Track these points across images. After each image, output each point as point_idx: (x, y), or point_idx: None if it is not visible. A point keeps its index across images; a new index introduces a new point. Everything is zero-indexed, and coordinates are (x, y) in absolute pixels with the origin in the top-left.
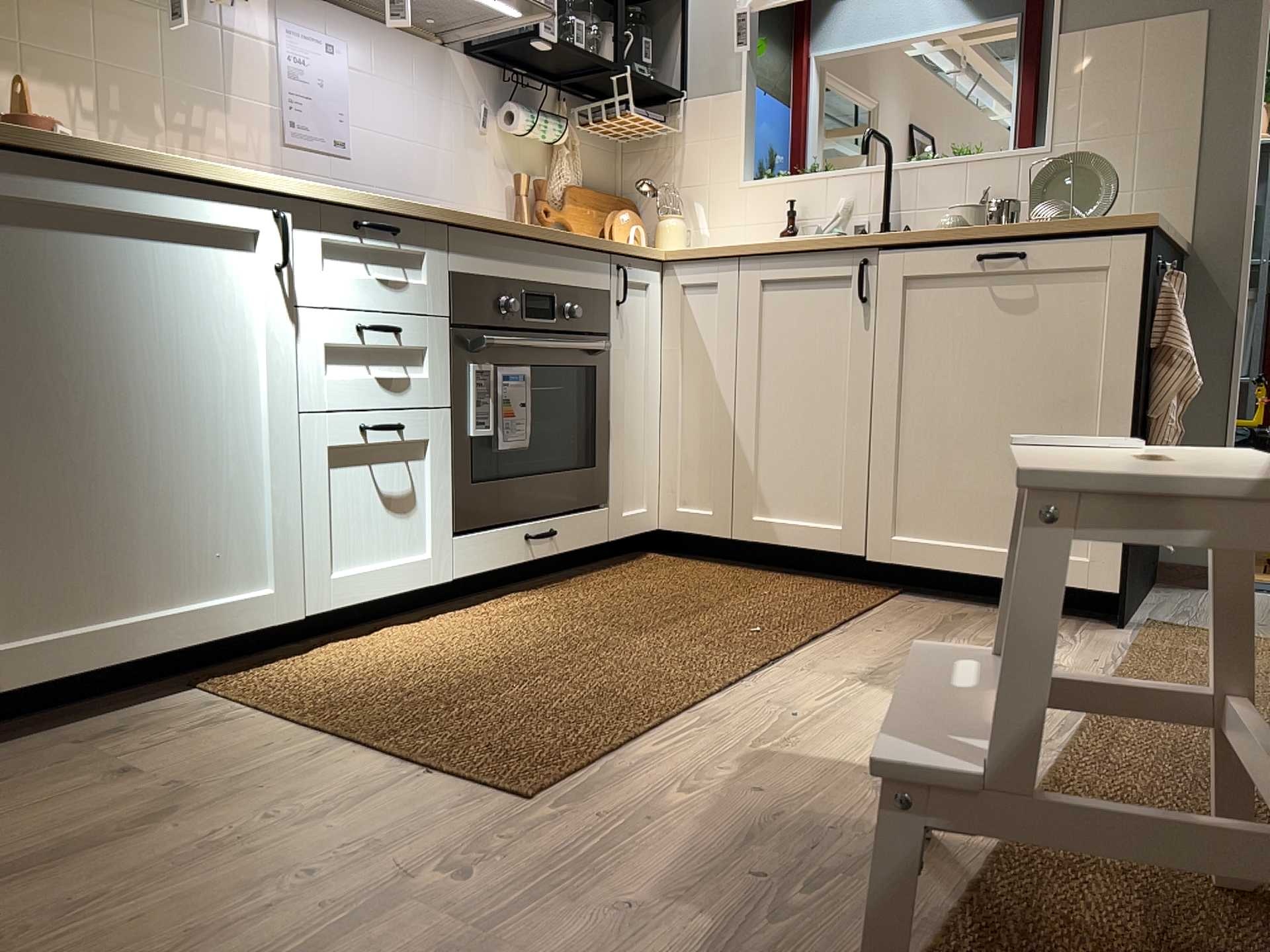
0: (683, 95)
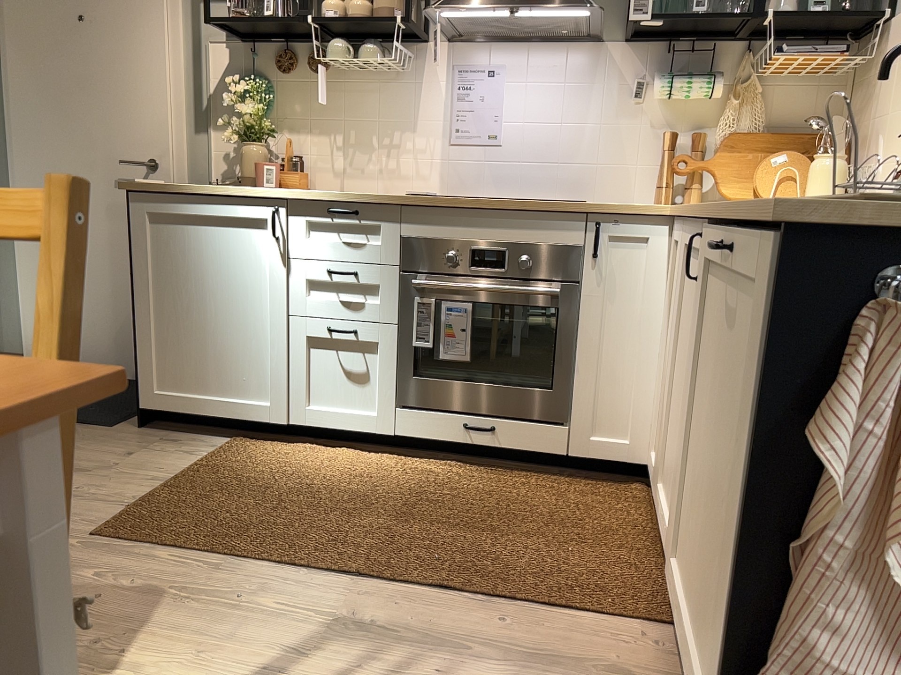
0: (883, 15)
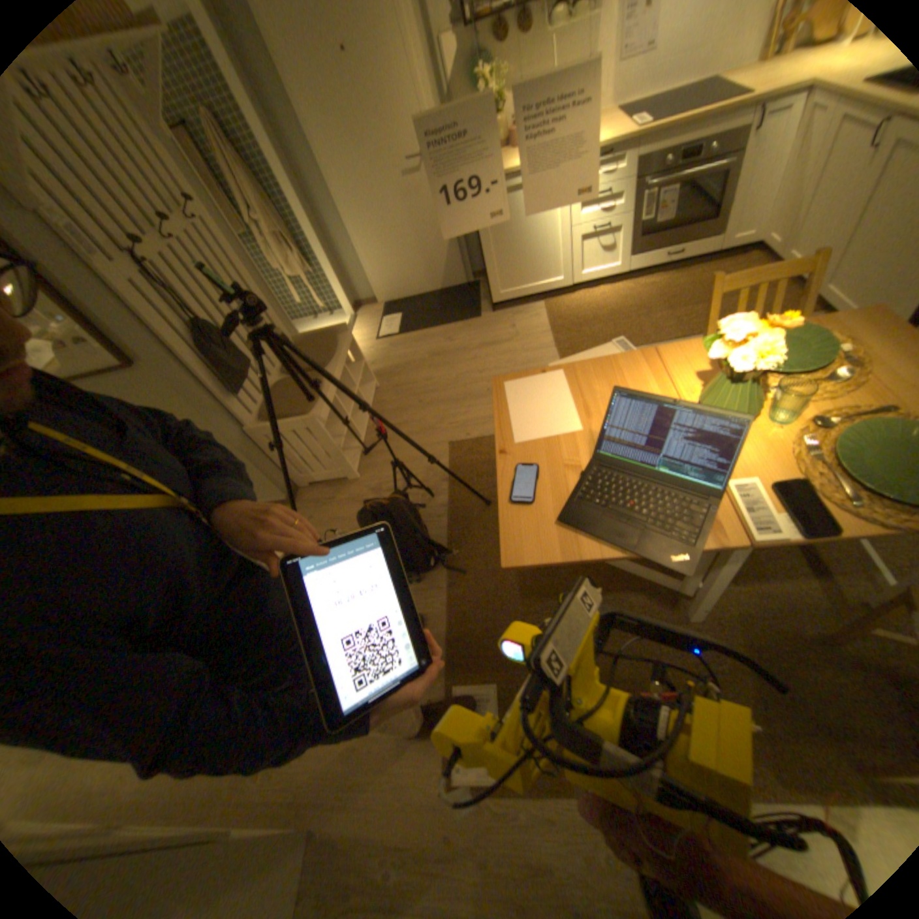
0: None
